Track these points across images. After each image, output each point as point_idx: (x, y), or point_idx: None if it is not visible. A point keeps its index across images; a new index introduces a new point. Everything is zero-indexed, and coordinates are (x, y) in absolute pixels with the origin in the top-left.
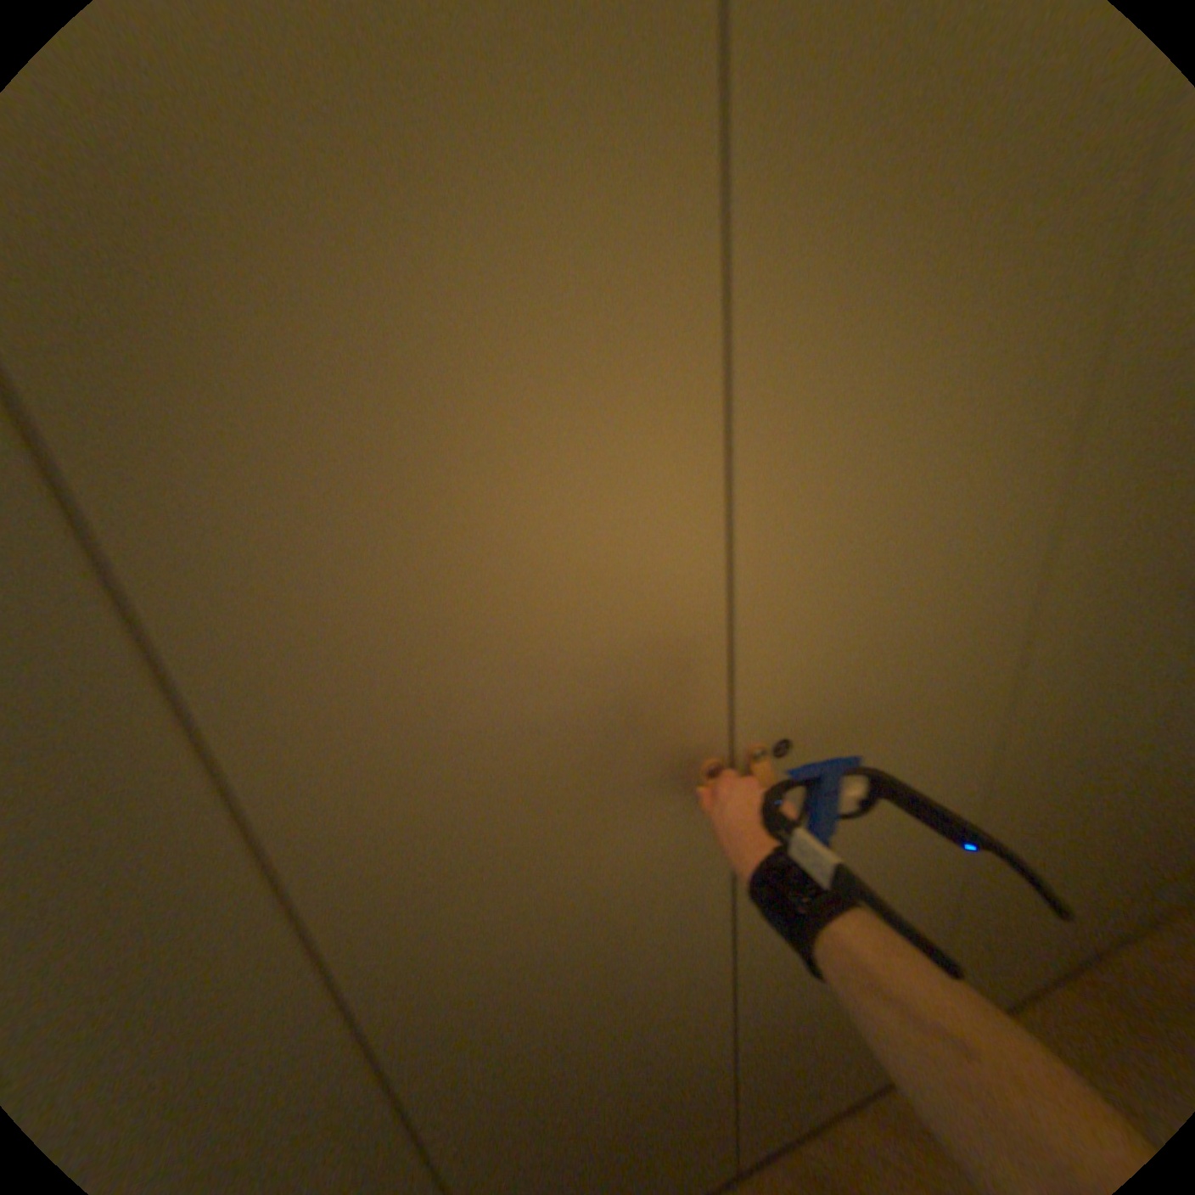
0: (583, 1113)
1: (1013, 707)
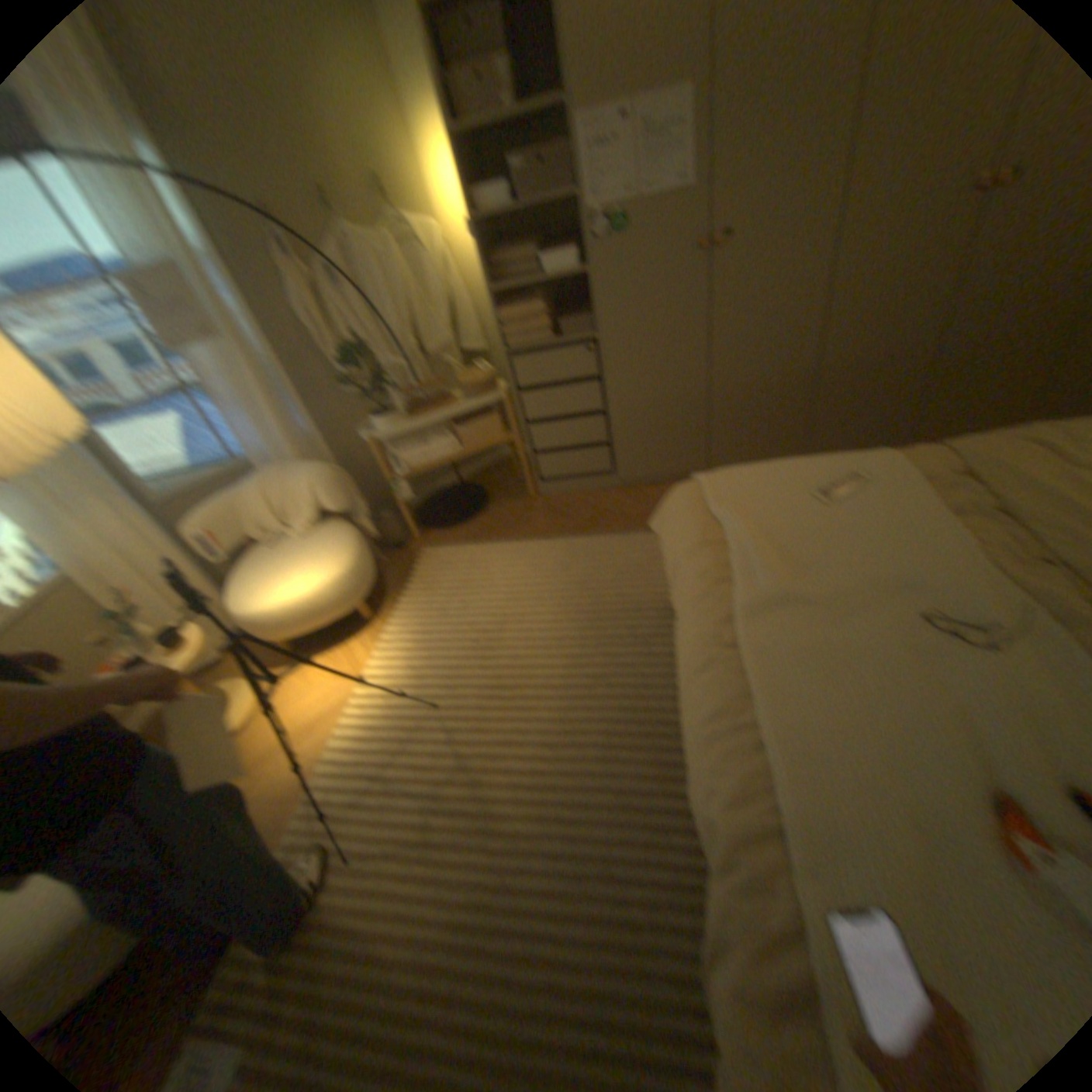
0: (872, 350)
1: None
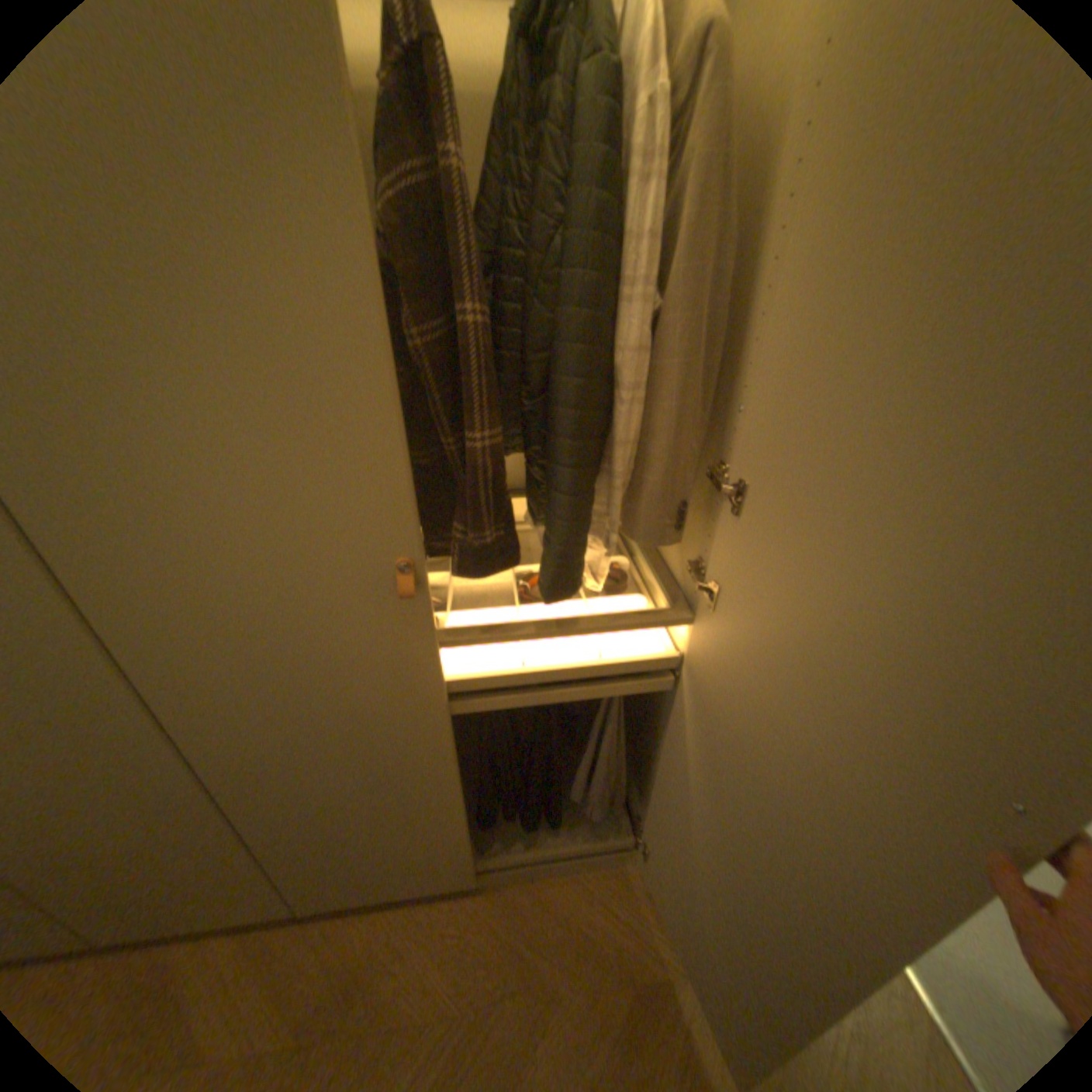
0: None
1: (86, 646)
